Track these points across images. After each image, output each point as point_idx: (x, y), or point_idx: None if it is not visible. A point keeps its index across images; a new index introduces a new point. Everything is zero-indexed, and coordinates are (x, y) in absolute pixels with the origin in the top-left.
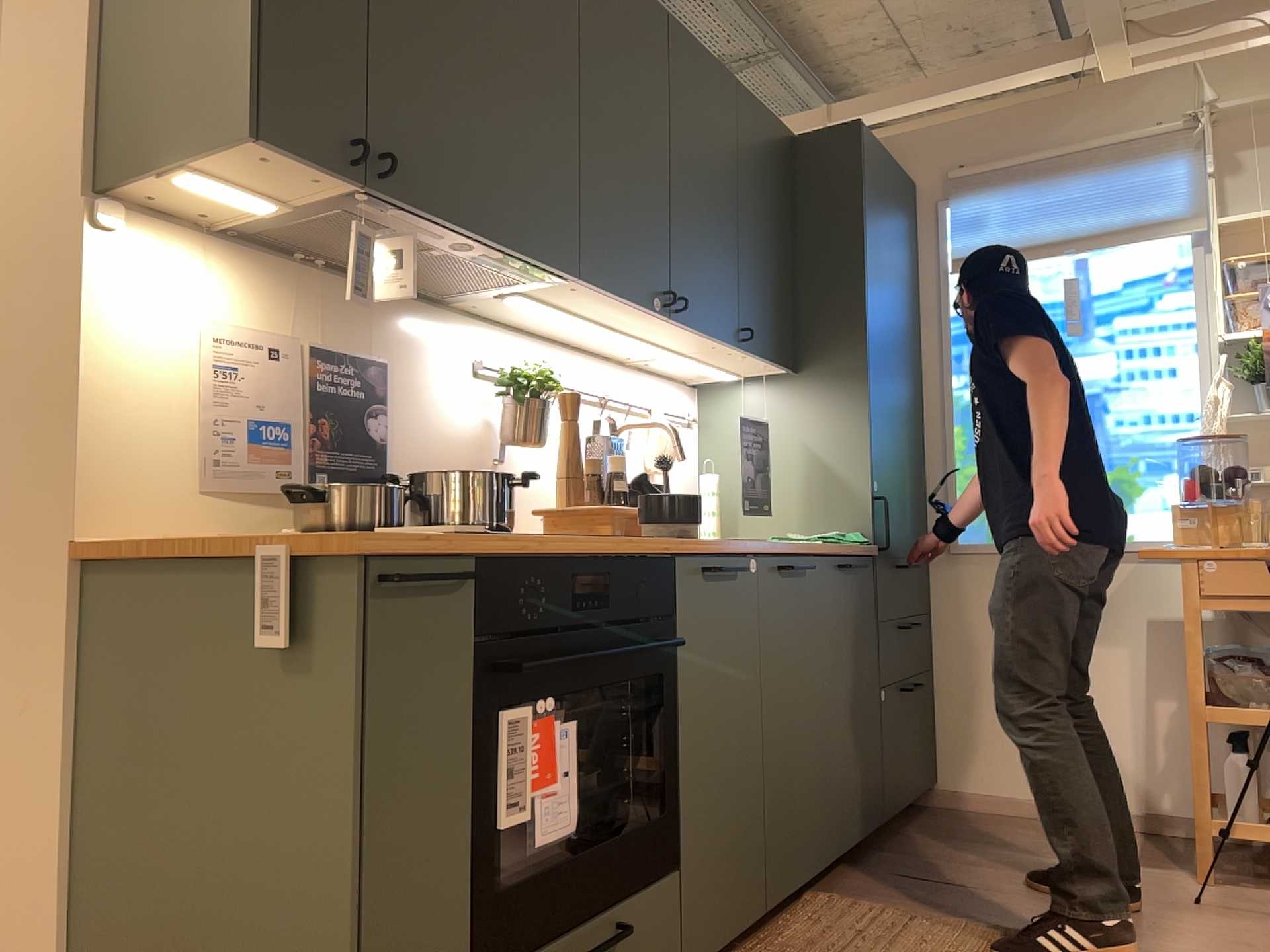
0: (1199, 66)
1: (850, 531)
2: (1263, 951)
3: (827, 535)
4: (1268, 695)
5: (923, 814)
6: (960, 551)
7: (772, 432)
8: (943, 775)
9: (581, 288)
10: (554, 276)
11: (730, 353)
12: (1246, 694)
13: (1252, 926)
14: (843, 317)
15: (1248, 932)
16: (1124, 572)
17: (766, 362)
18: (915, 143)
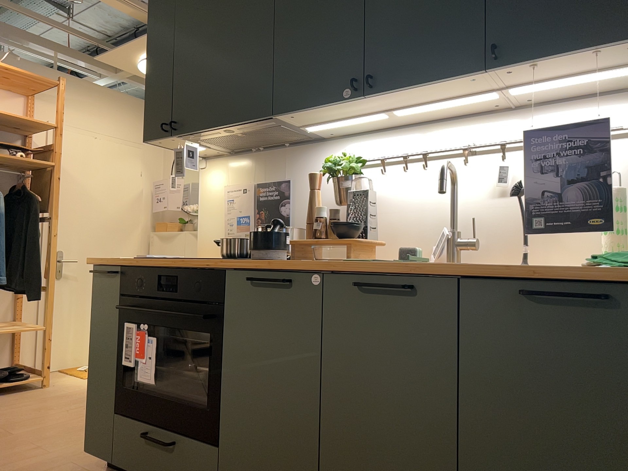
0: None
1: None
2: None
3: None
4: None
5: None
6: None
7: None
8: None
9: (294, 115)
10: (277, 118)
11: (514, 73)
12: None
13: None
14: None
15: None
16: None
17: (582, 55)
18: None
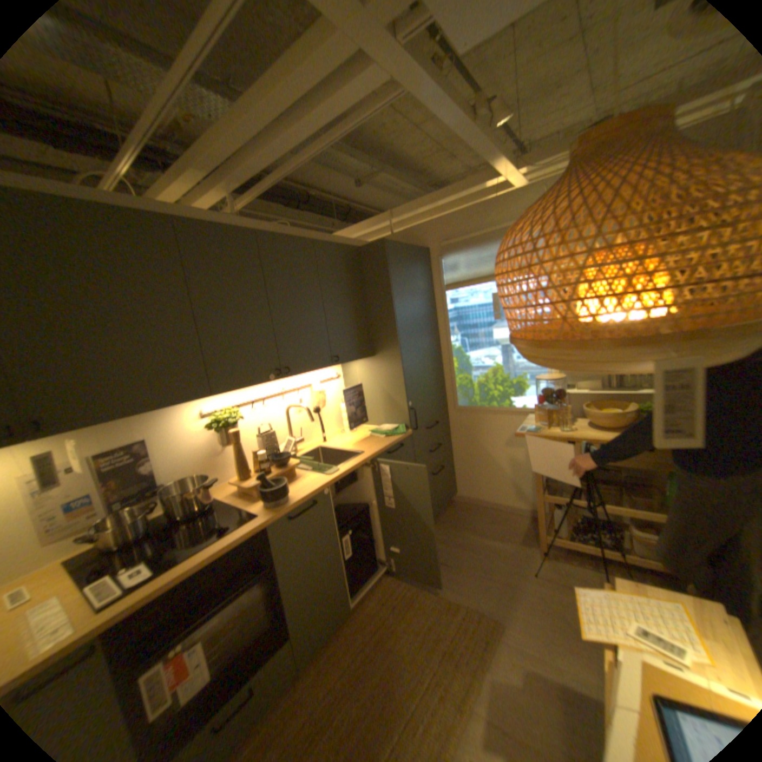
0: (552, 178)
1: (400, 423)
2: (550, 617)
3: (391, 426)
4: (569, 492)
5: (449, 509)
6: (458, 409)
7: (367, 381)
8: (458, 491)
9: (220, 393)
10: (200, 397)
11: (332, 365)
12: (560, 491)
13: (552, 595)
14: (387, 333)
15: (549, 601)
16: (522, 420)
17: (354, 361)
18: (427, 227)
